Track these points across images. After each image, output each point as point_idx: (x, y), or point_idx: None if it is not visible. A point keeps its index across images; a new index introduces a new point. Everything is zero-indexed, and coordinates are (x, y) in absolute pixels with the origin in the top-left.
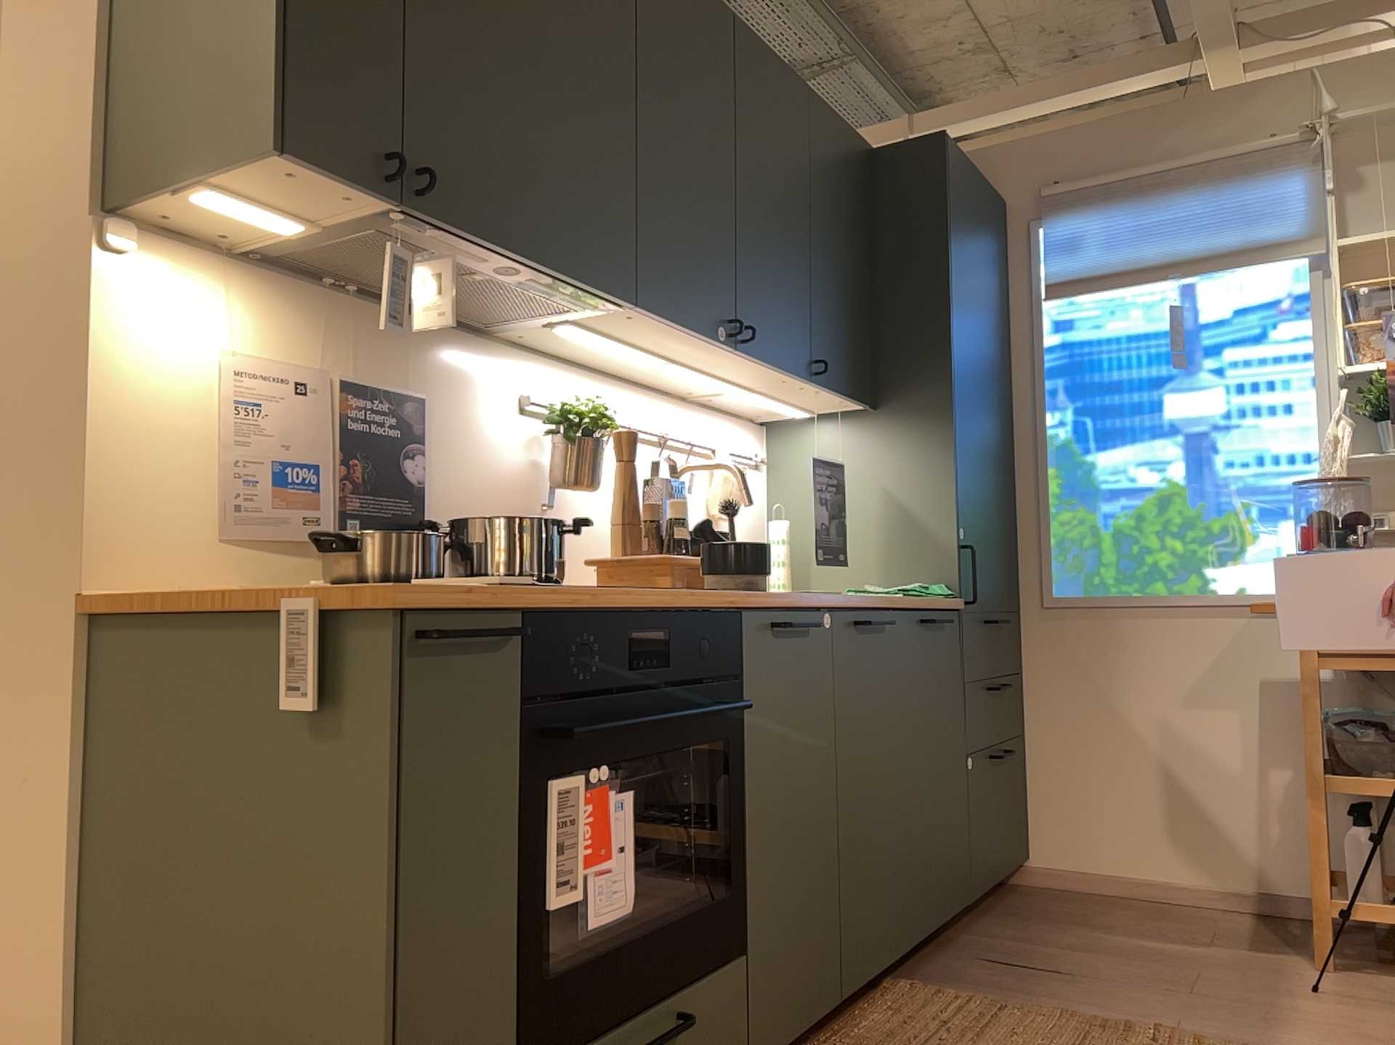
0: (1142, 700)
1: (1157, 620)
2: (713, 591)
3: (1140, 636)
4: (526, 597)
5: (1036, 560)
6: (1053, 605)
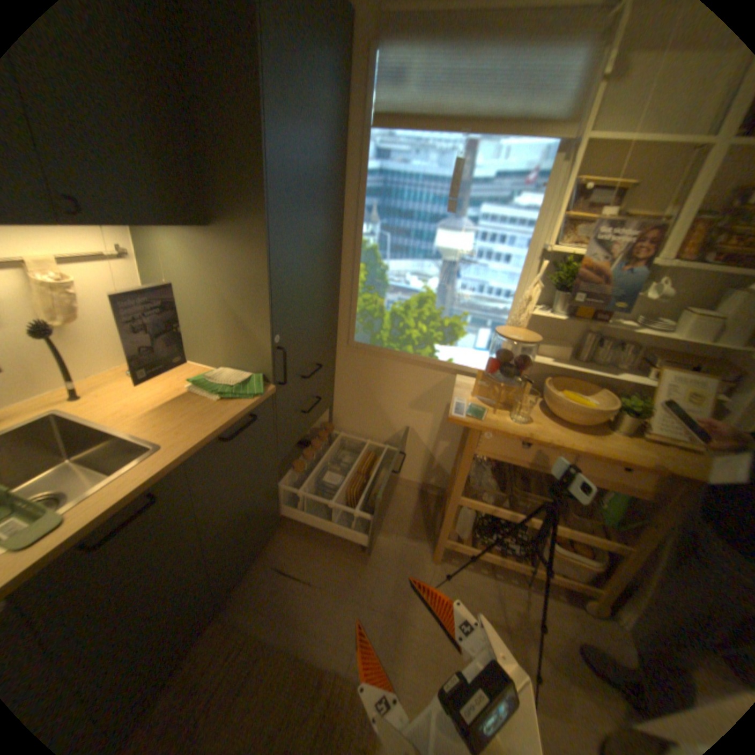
0: (390, 401)
1: (404, 365)
2: None
3: (394, 371)
4: None
5: (347, 319)
6: (353, 346)
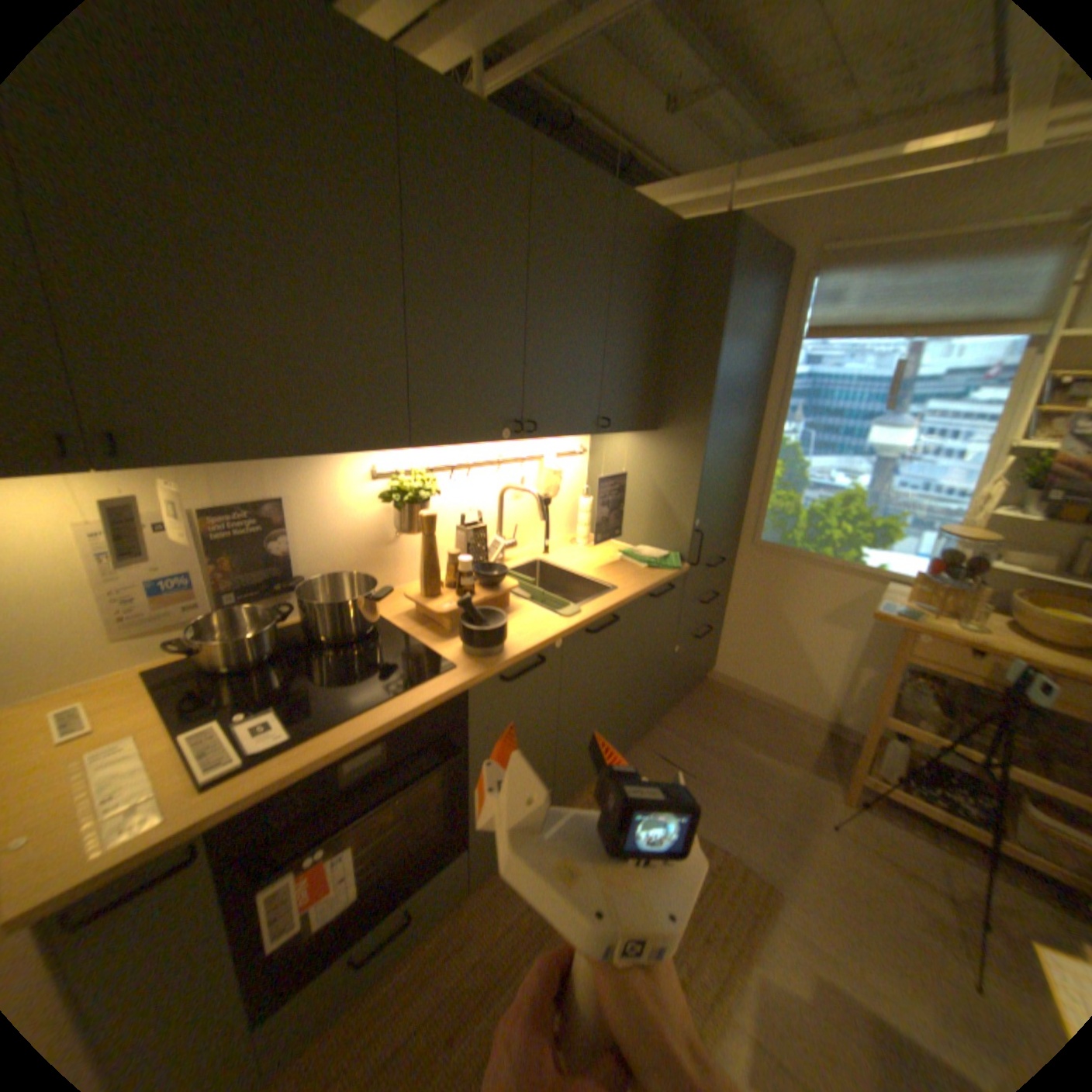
0: (798, 611)
1: (821, 570)
2: (450, 670)
3: (807, 576)
4: (198, 830)
5: (755, 516)
6: (759, 545)
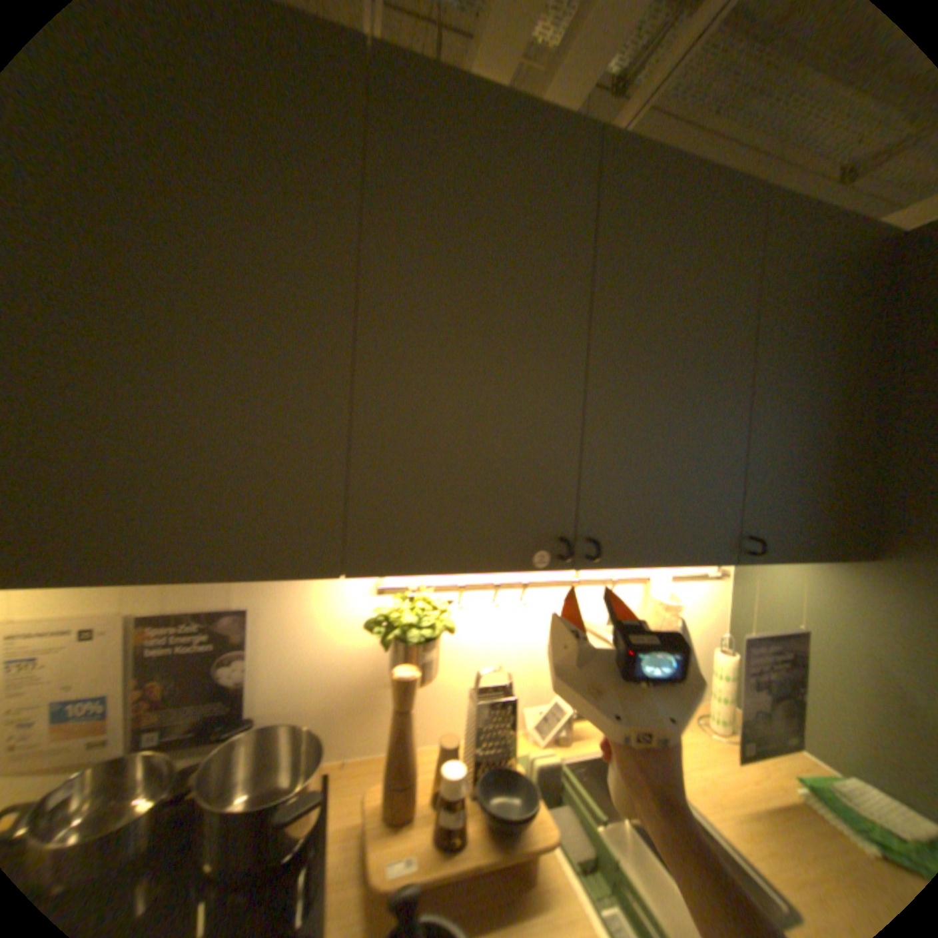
0: None
1: None
2: None
3: None
4: None
5: None
6: None
